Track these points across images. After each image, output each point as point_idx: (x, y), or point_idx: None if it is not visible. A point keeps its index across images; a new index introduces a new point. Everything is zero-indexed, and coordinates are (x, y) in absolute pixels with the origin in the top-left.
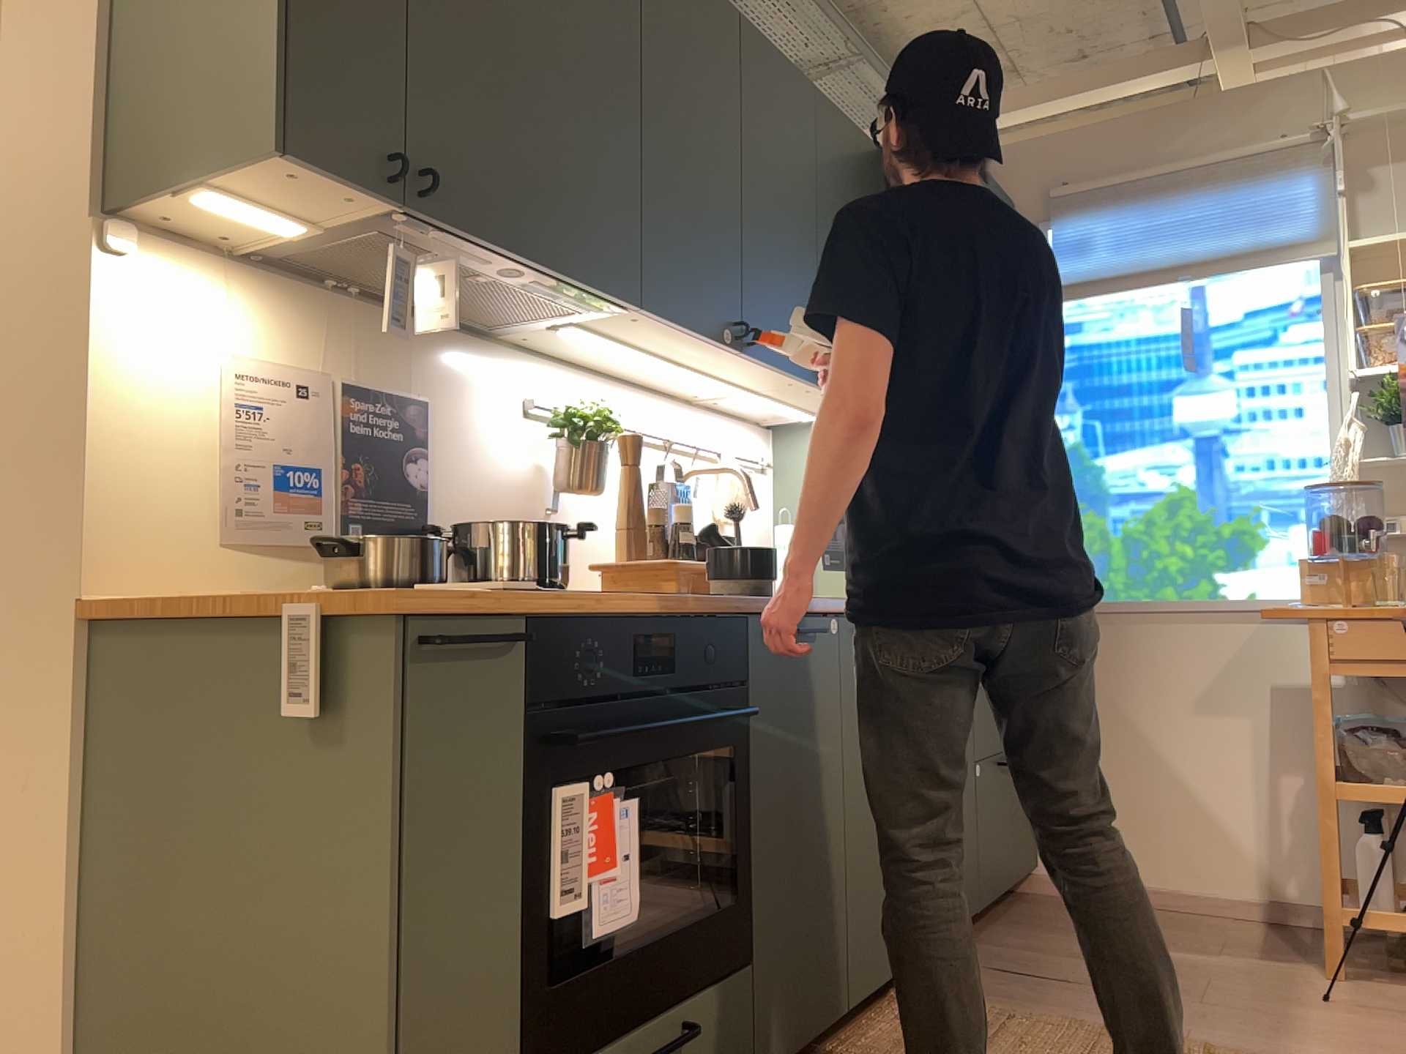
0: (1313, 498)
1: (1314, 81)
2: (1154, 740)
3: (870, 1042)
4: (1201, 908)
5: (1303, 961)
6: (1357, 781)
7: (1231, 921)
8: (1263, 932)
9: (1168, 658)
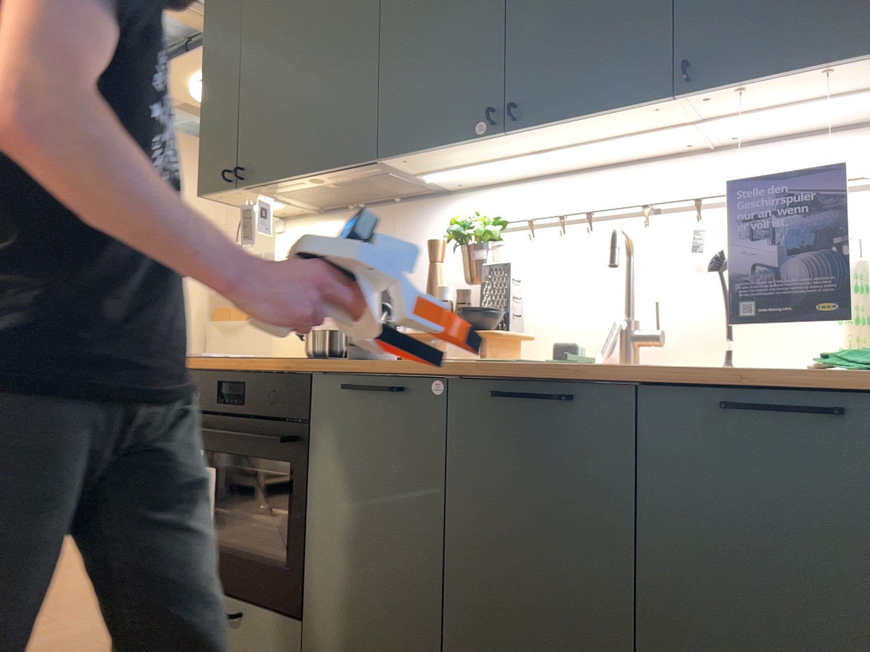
0: None
1: None
2: None
3: None
4: None
5: None
6: None
7: None
8: None
9: None
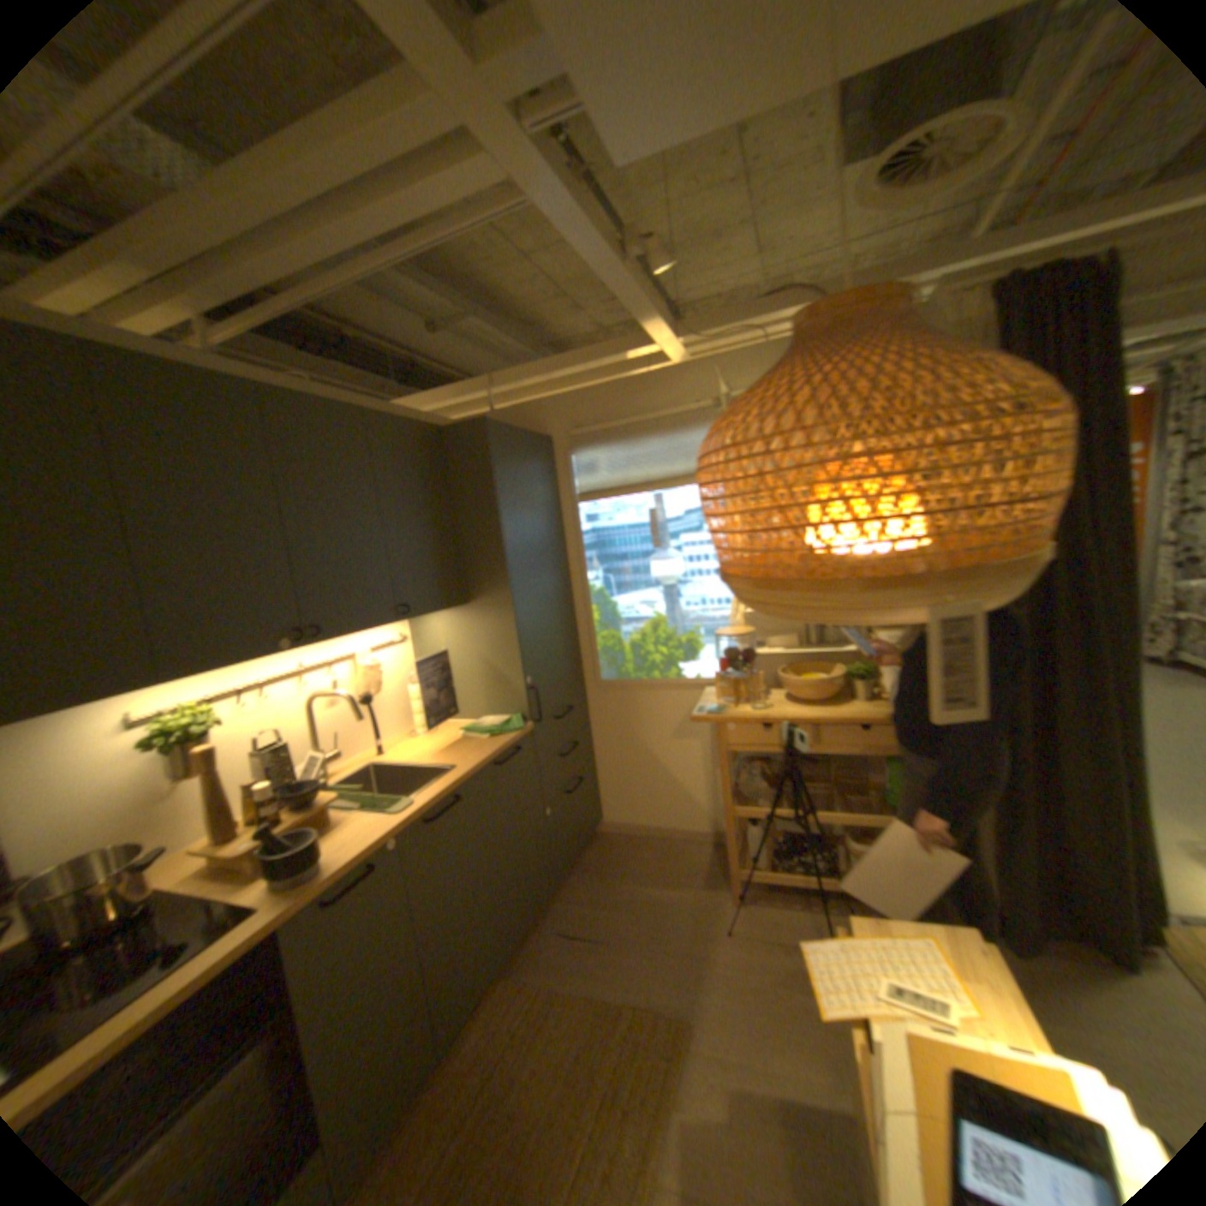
0: (723, 632)
1: (717, 362)
2: (655, 754)
3: (459, 1065)
4: (683, 840)
5: (725, 889)
6: (746, 803)
7: (696, 849)
8: (710, 858)
9: (659, 711)
